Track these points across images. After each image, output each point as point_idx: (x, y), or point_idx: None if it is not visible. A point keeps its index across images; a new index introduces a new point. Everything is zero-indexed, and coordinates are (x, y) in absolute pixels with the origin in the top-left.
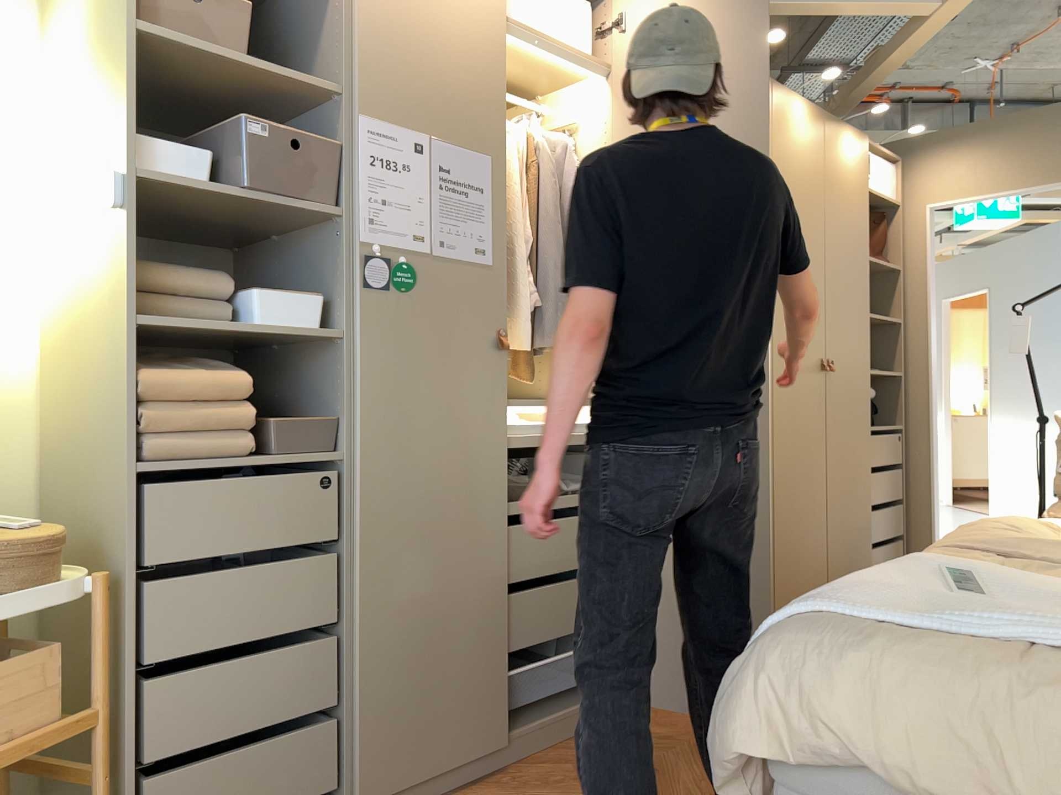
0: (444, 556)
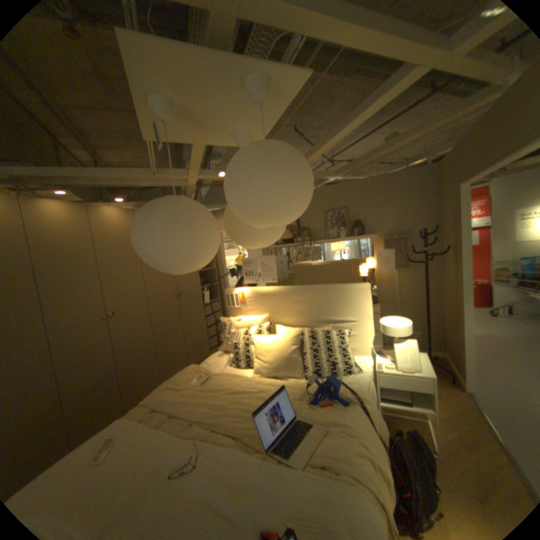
0: None
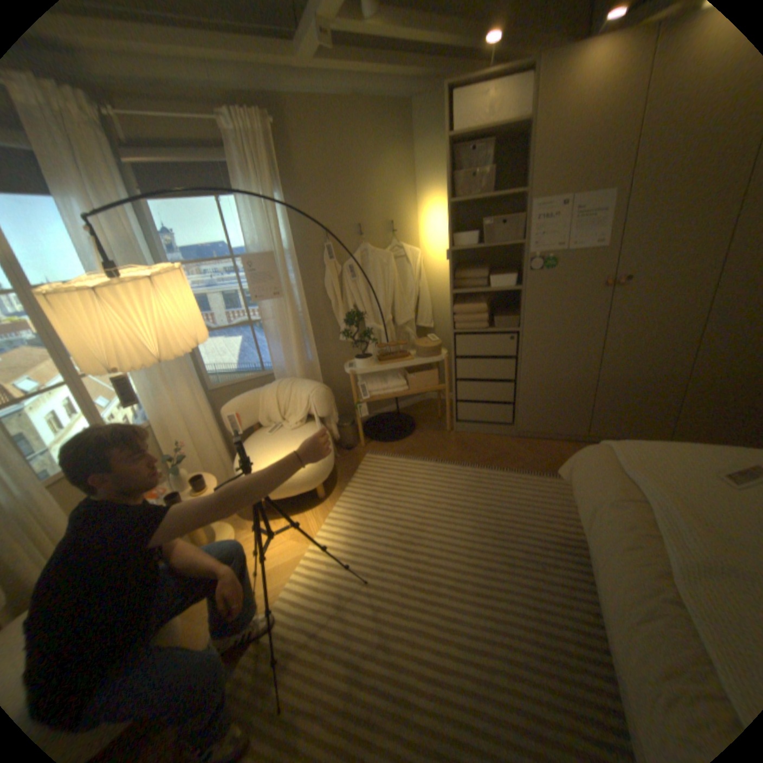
0: (561, 366)
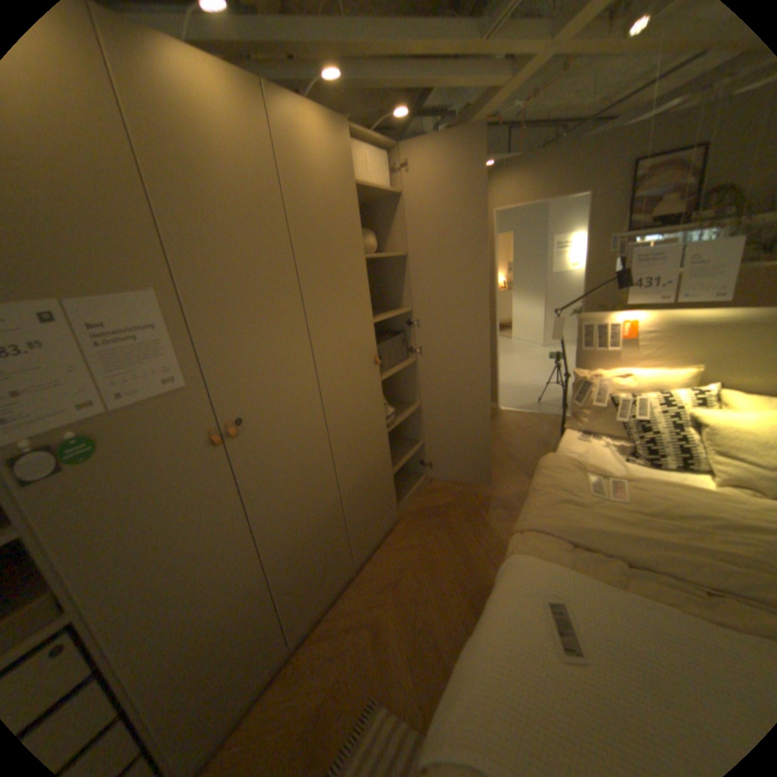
0: (206, 603)
